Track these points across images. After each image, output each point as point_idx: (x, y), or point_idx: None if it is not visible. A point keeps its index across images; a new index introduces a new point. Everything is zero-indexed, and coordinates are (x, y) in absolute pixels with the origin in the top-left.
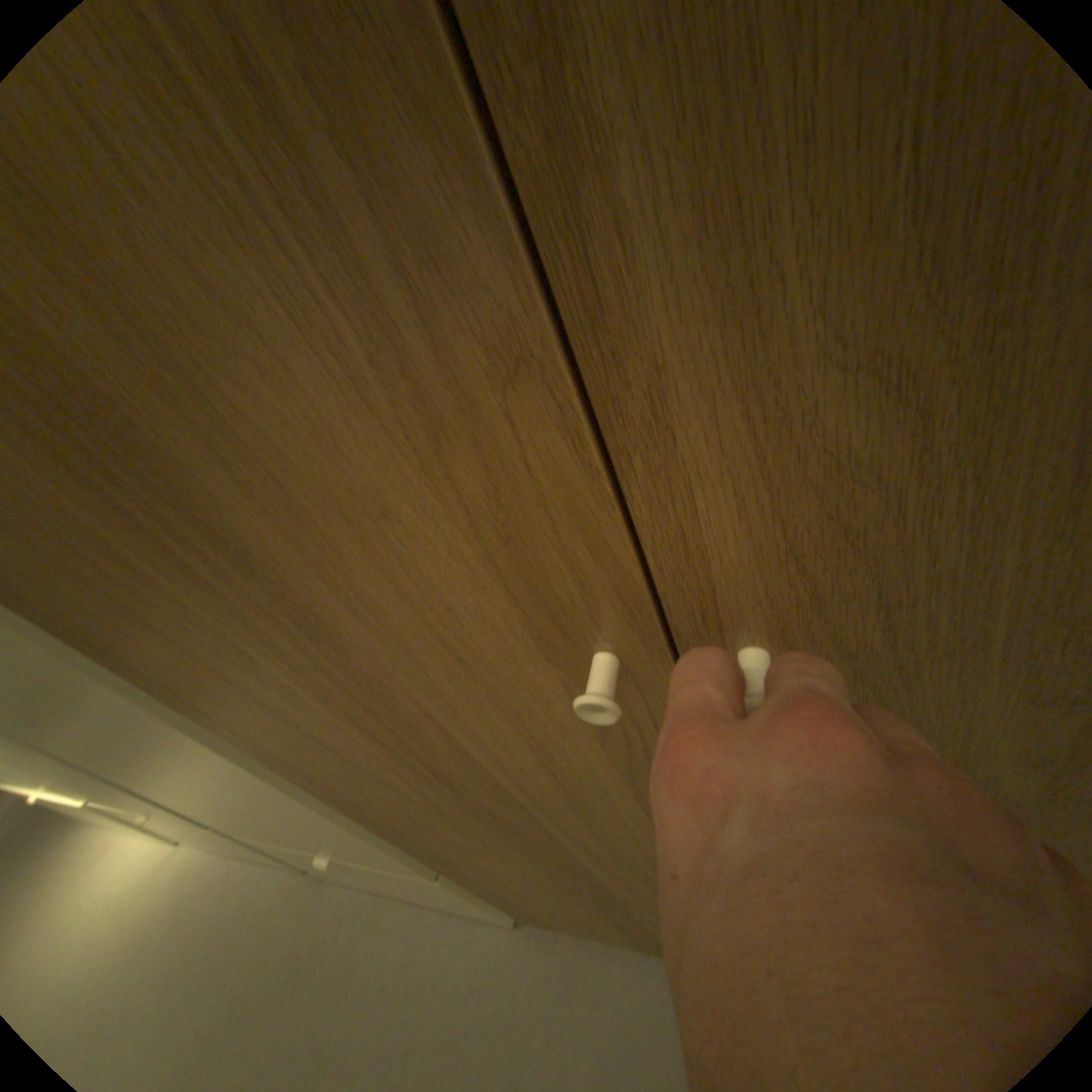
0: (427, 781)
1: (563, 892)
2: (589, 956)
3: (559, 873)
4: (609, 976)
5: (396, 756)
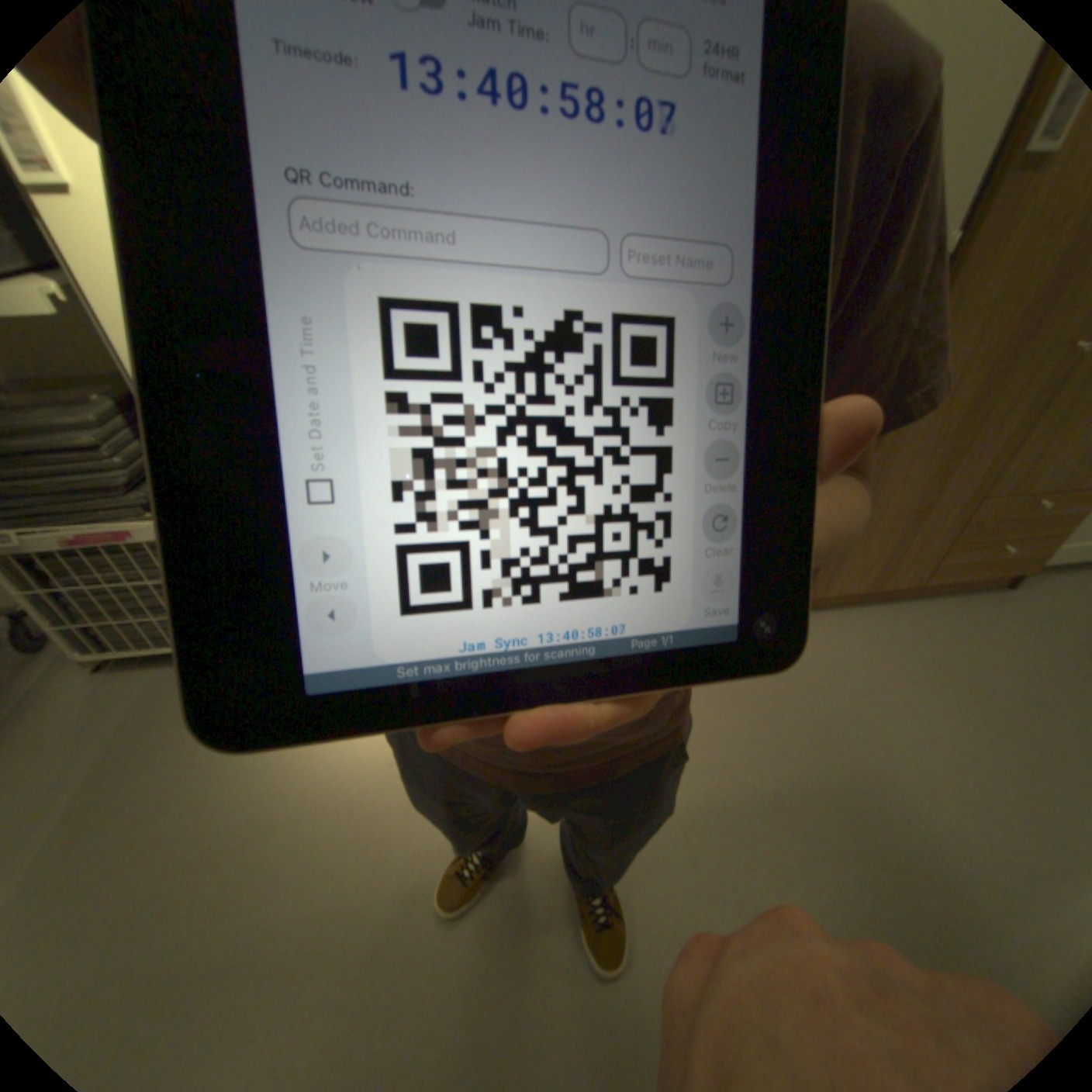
0: (964, 414)
1: (908, 514)
2: (829, 616)
3: (932, 488)
4: (843, 619)
5: (974, 397)
